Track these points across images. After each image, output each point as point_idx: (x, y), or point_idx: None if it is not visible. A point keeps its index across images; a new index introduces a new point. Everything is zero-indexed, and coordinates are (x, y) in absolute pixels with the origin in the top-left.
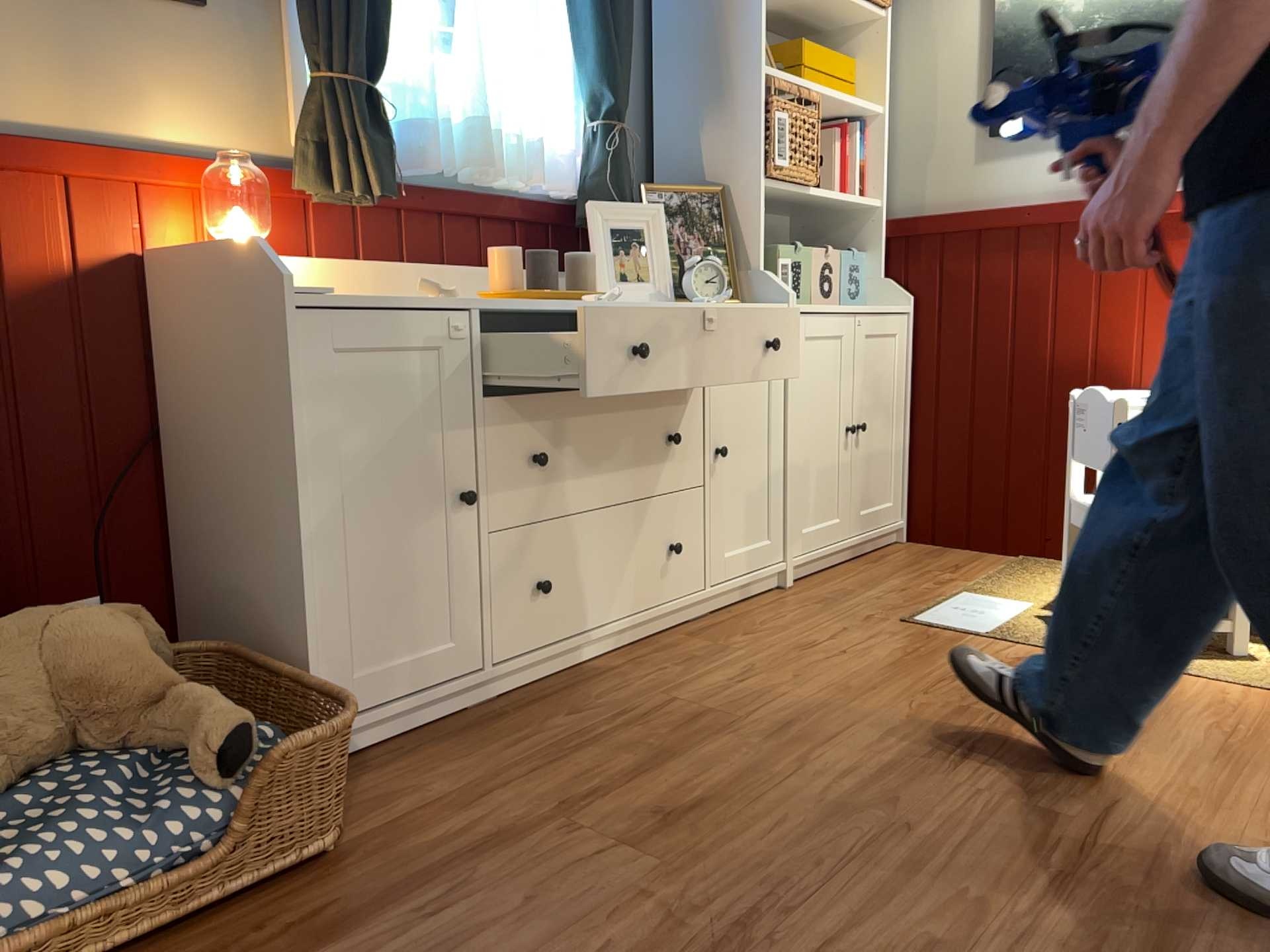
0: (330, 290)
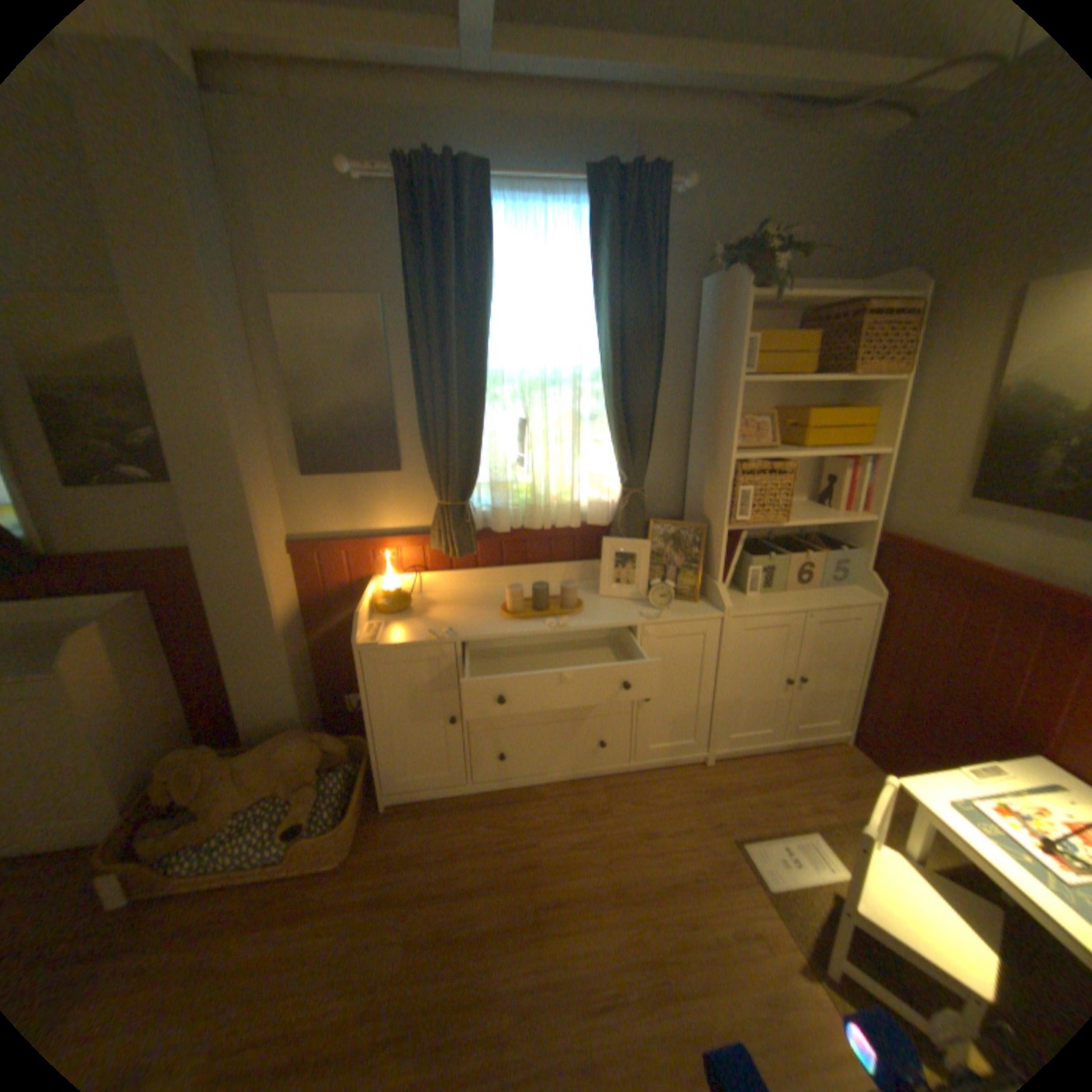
0: (378, 642)
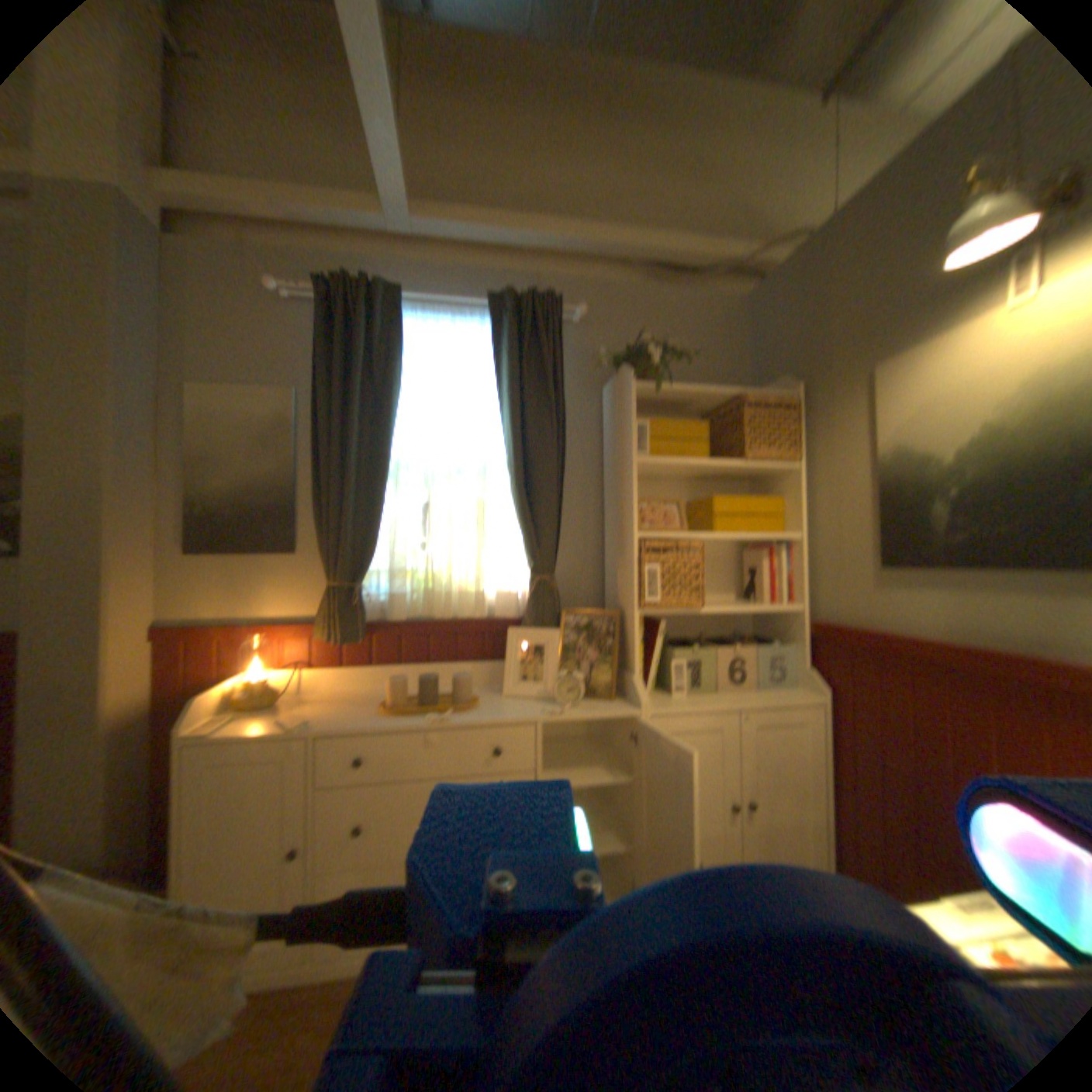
0: (208, 736)
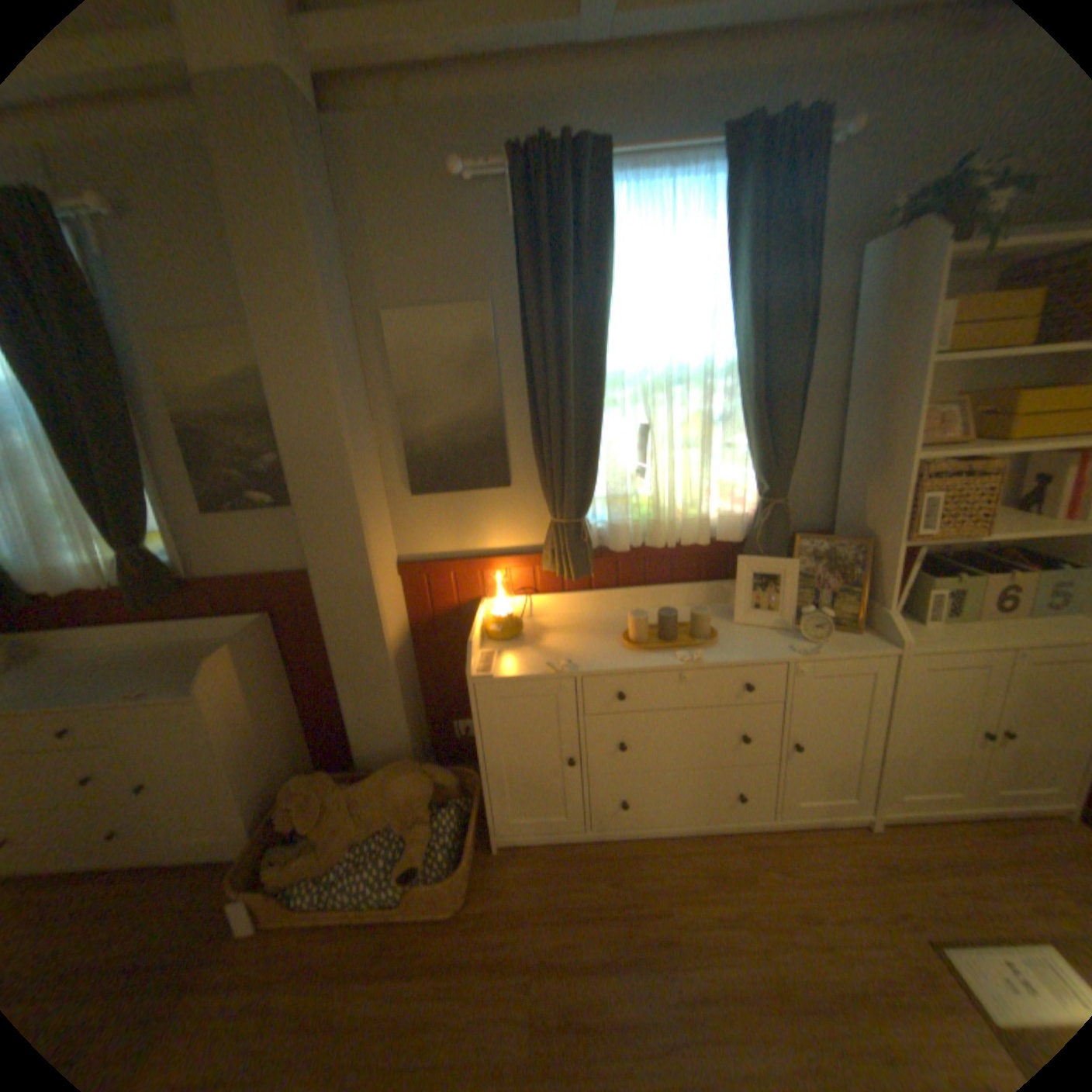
0: (493, 673)
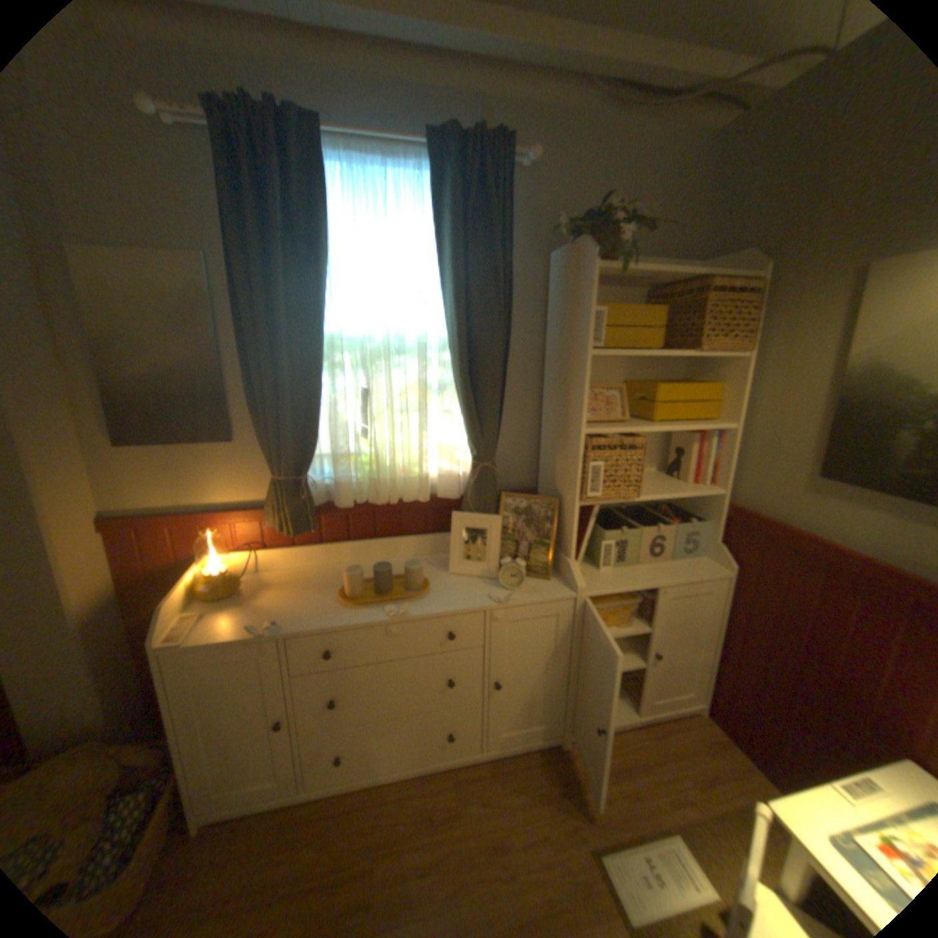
0: (182, 644)
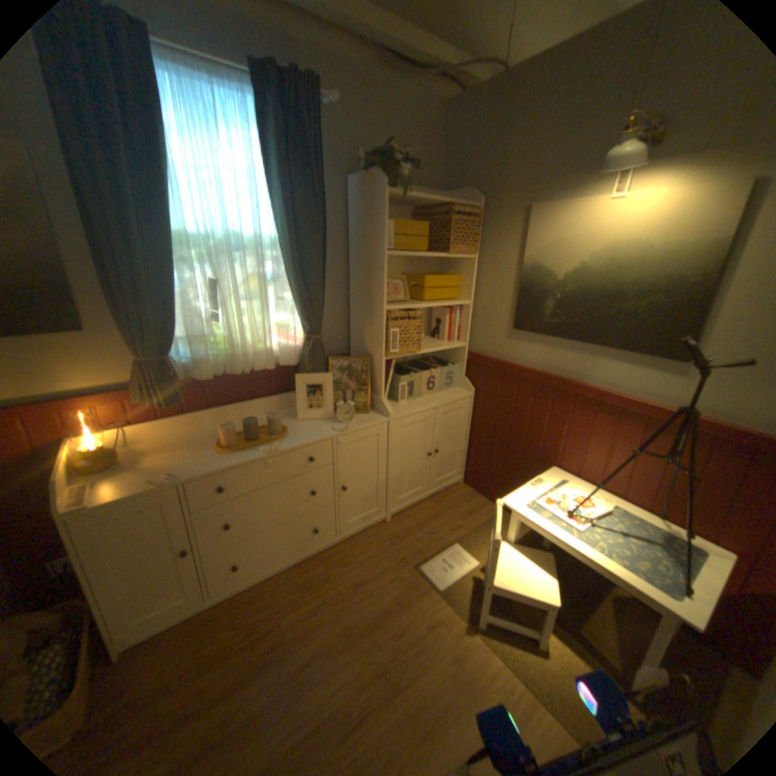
0: (86, 505)
